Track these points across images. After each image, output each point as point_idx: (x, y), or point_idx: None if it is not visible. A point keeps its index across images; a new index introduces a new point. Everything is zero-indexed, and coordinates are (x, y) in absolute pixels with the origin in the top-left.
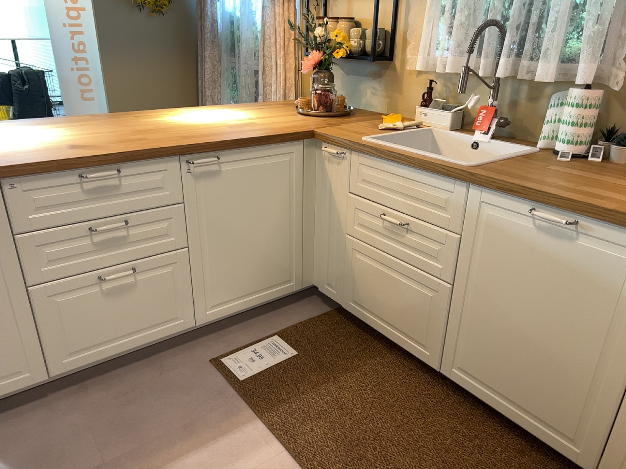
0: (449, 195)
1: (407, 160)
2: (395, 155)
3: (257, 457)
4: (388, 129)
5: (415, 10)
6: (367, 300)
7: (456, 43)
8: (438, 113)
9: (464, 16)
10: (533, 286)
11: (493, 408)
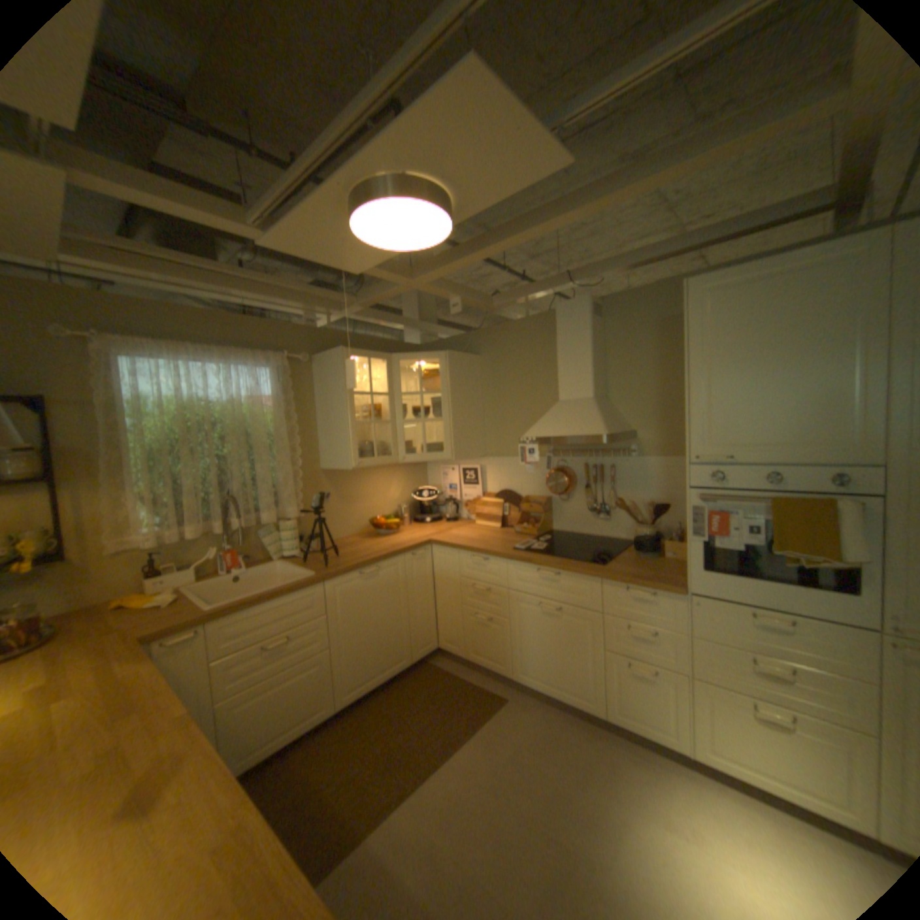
0: (313, 599)
1: (279, 596)
2: (266, 599)
3: (404, 831)
4: (171, 606)
5: (92, 503)
6: (259, 740)
7: (187, 519)
8: (181, 576)
9: (192, 499)
10: (370, 609)
11: (371, 692)
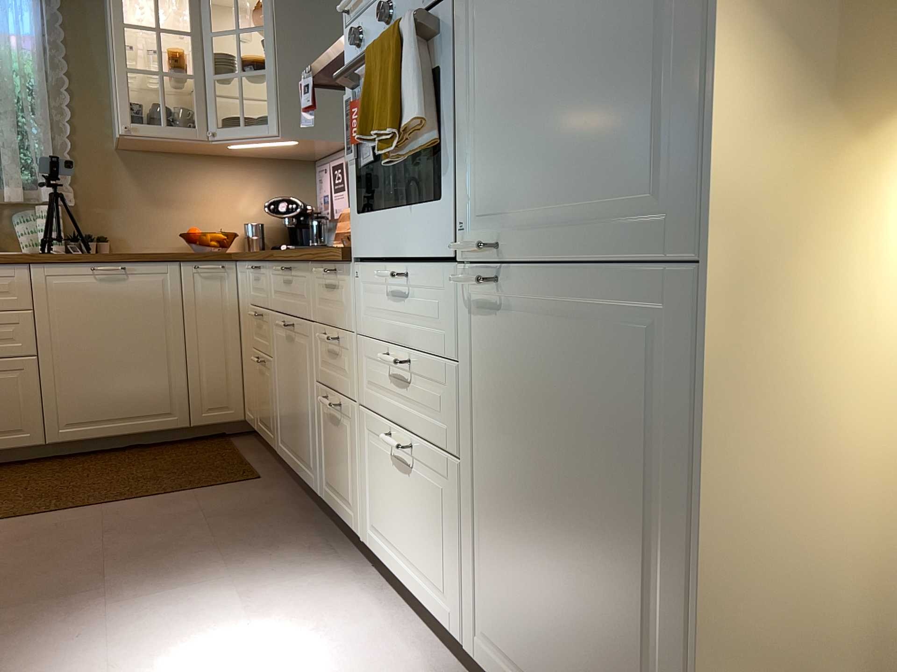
0: (10, 280)
1: None
2: None
3: None
4: None
5: None
6: None
7: None
8: None
9: None
10: (108, 322)
11: (107, 436)
